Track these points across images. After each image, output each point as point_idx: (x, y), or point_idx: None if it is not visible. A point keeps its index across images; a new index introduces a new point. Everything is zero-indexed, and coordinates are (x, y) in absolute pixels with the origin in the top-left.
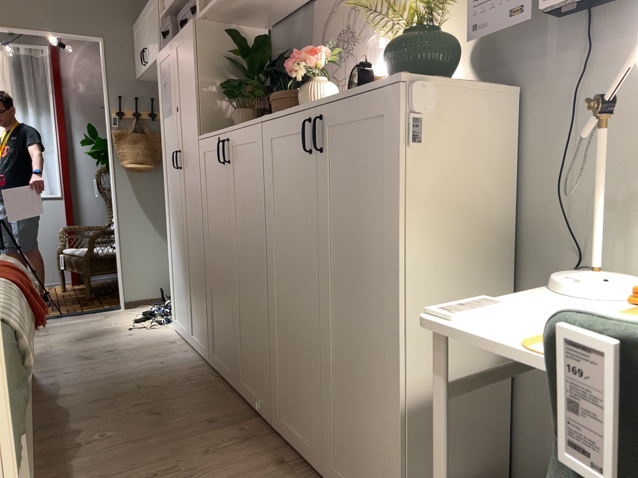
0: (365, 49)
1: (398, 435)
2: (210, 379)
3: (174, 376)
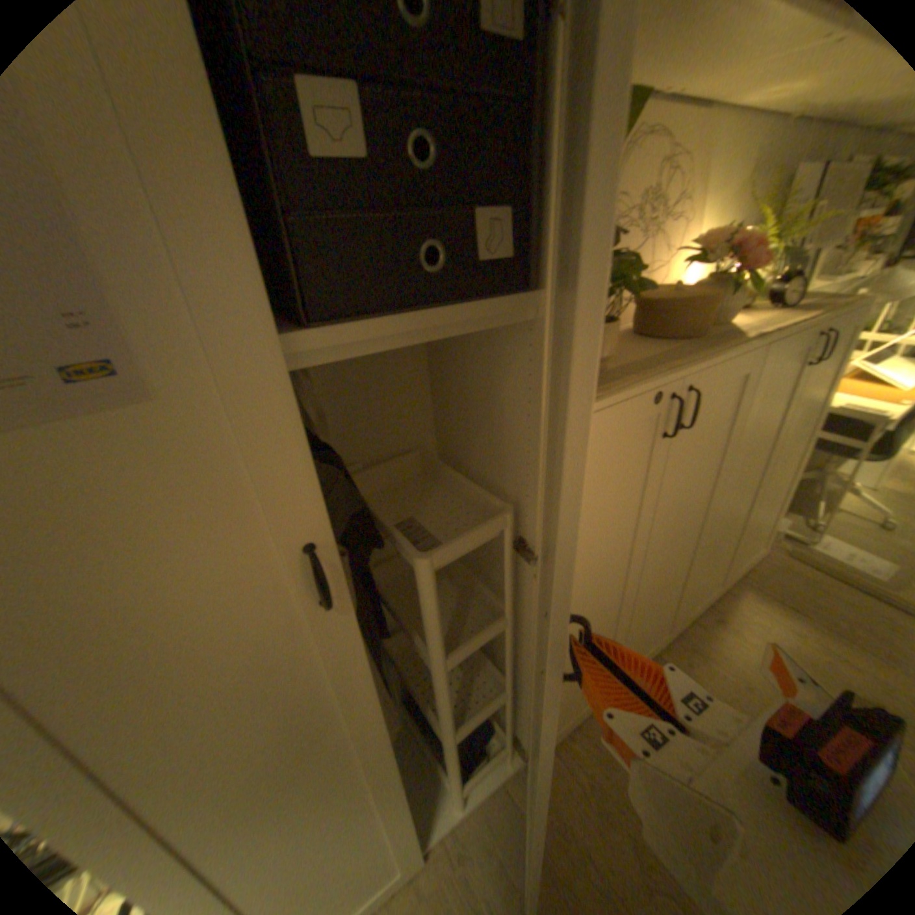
0: (683, 231)
1: (790, 500)
2: (576, 748)
3: (582, 828)
